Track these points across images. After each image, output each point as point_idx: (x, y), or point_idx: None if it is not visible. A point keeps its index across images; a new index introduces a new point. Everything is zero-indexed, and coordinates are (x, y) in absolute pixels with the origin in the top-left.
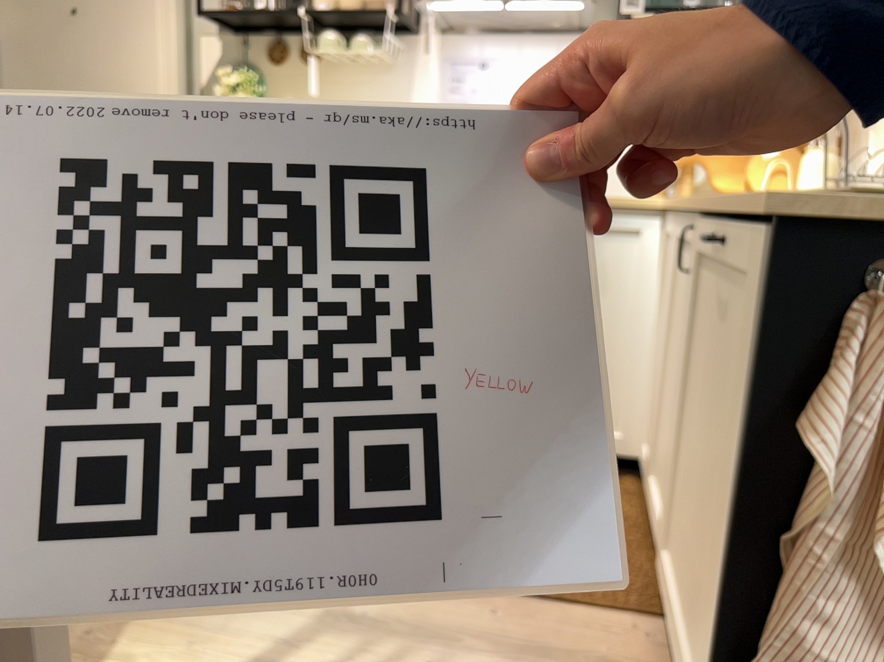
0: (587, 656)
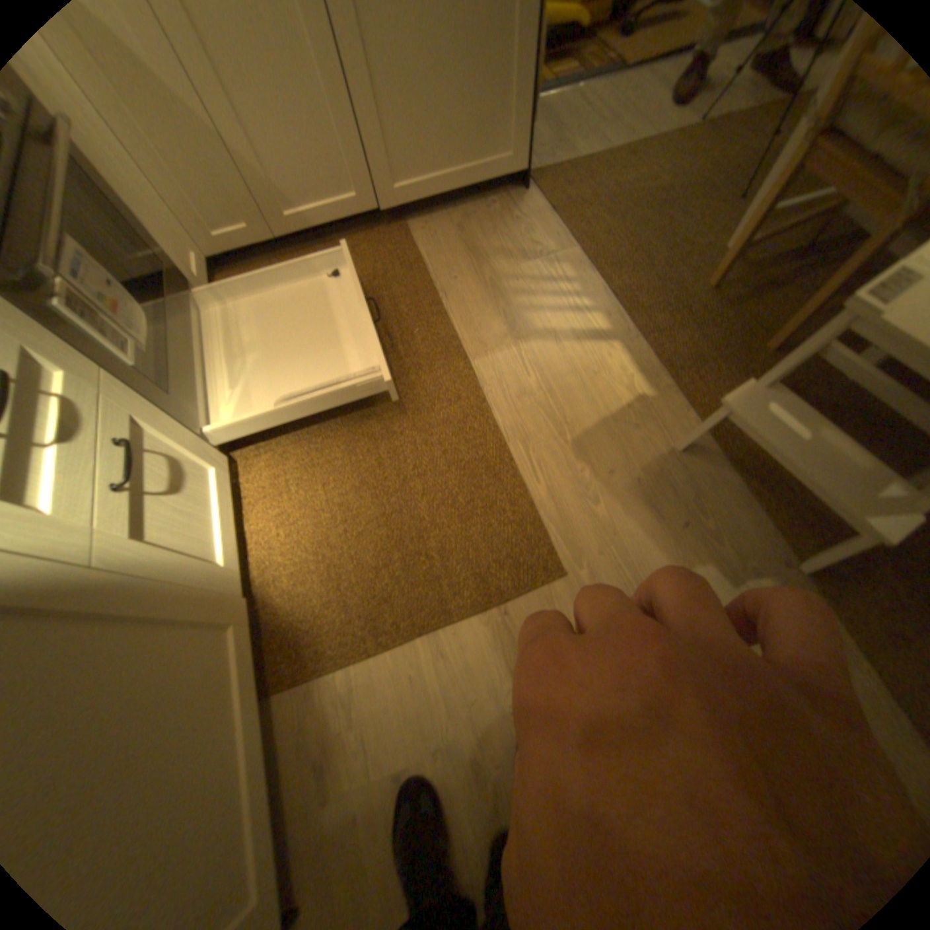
0: (456, 241)
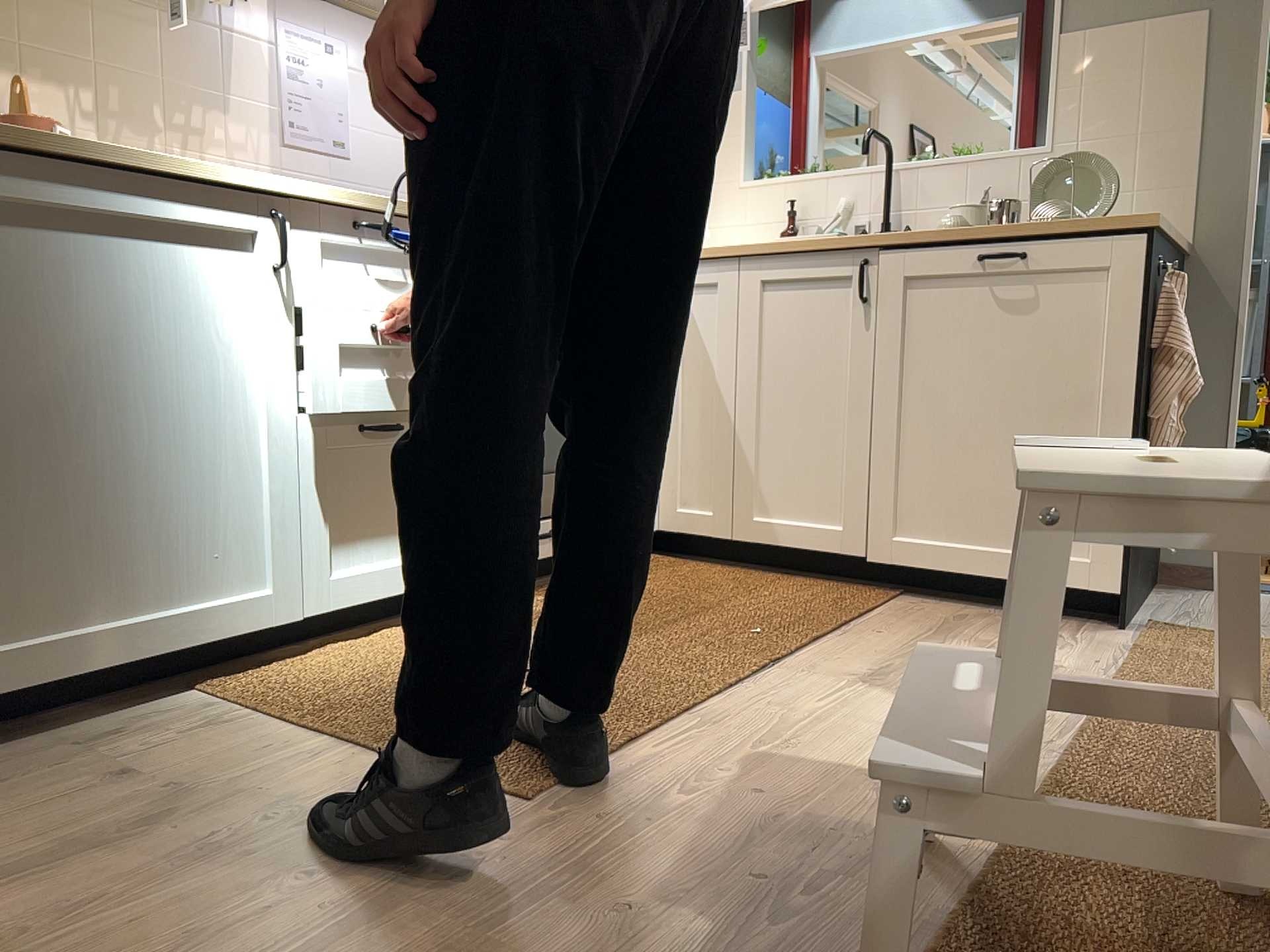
0: (937, 617)
